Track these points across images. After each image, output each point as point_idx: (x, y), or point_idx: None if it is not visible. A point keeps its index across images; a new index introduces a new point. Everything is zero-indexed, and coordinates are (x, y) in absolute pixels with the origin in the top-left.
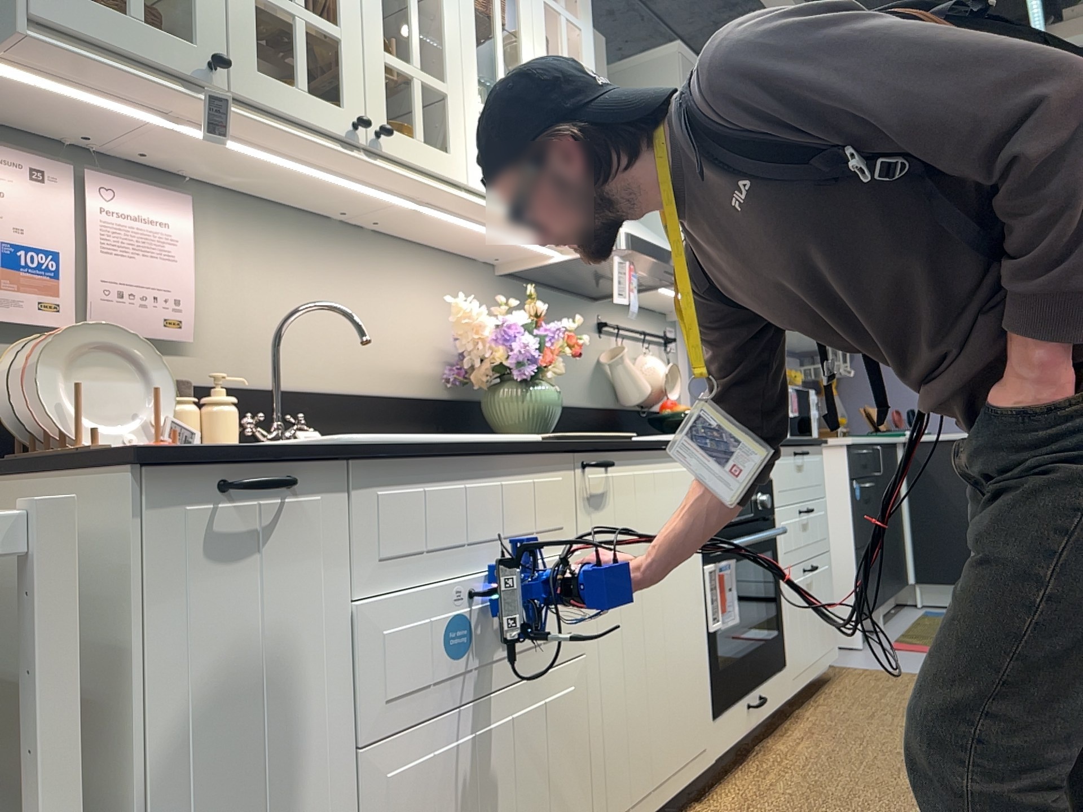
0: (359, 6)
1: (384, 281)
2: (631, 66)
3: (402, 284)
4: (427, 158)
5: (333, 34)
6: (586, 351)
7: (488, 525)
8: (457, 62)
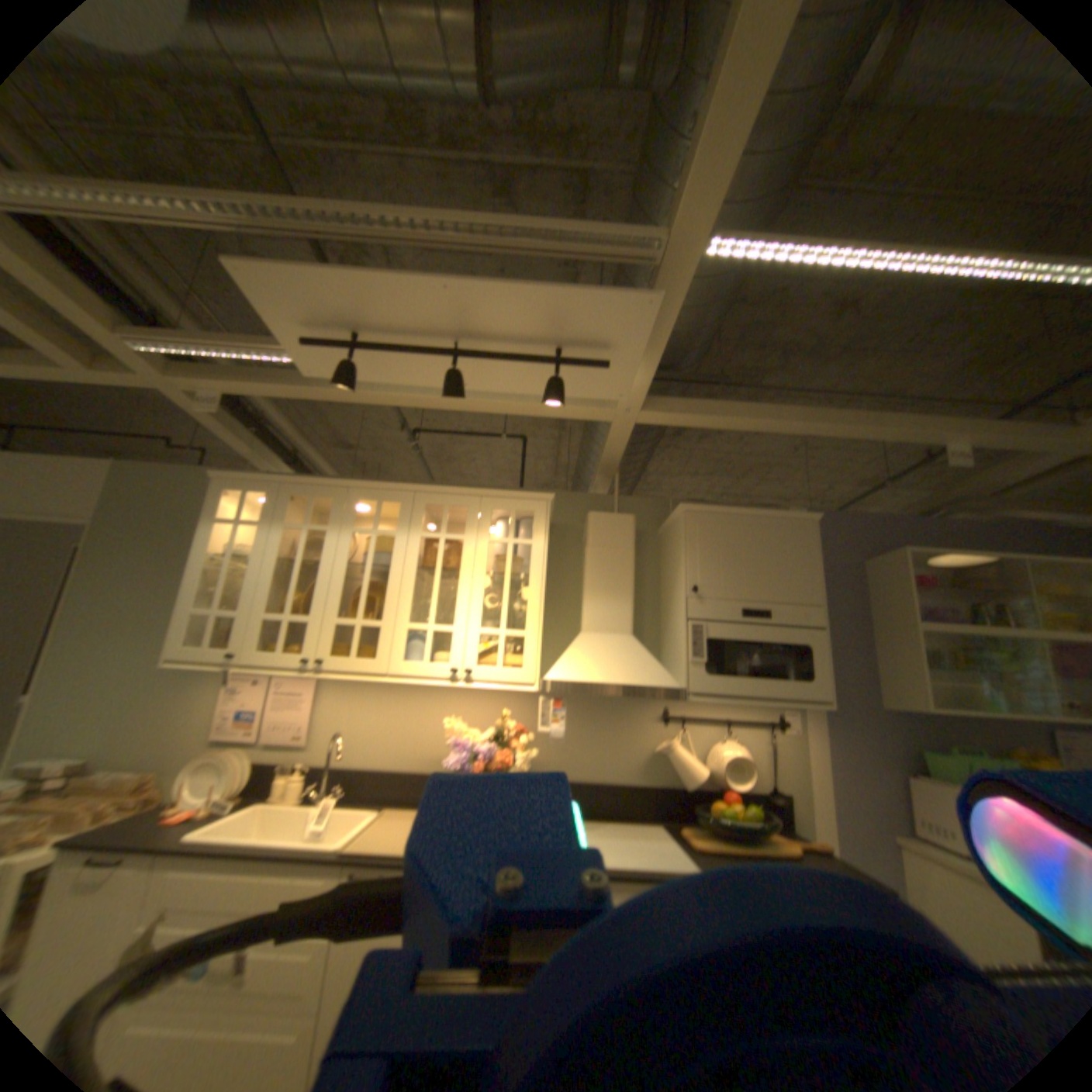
0: (326, 601)
1: (433, 703)
2: (669, 520)
3: (448, 704)
4: (358, 664)
5: (306, 620)
6: (639, 739)
7: (247, 902)
8: (394, 605)
